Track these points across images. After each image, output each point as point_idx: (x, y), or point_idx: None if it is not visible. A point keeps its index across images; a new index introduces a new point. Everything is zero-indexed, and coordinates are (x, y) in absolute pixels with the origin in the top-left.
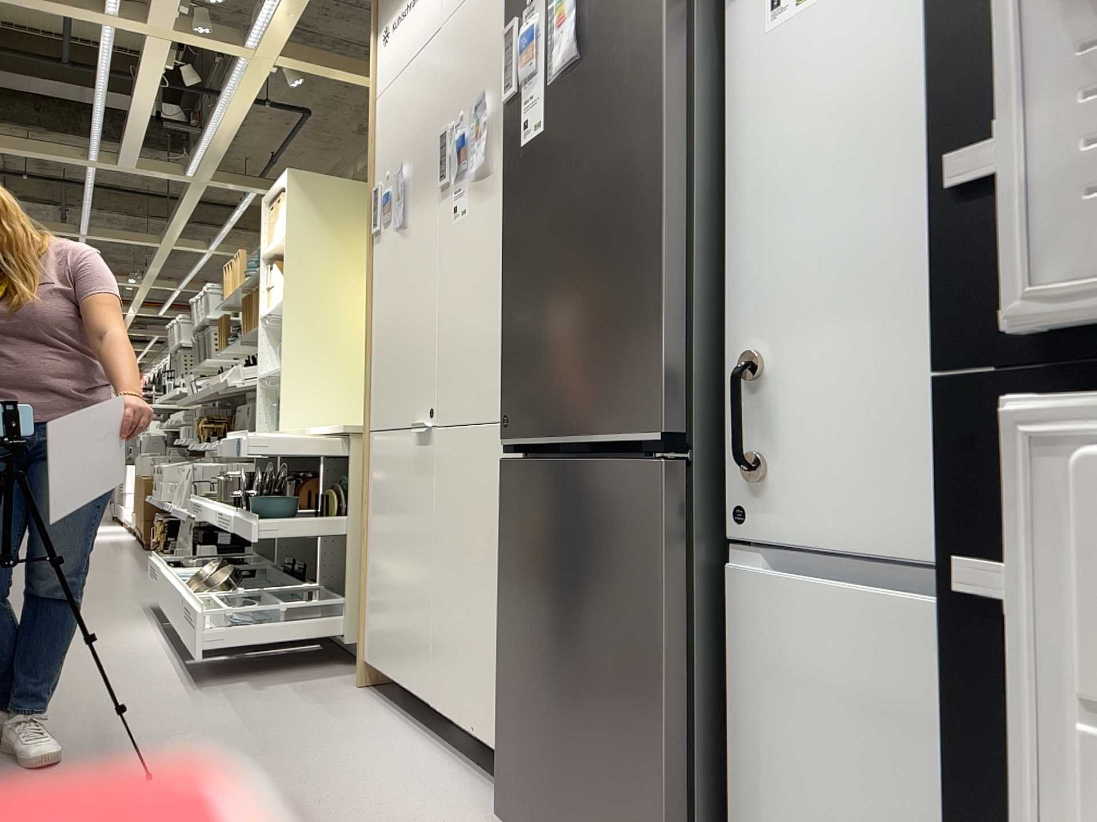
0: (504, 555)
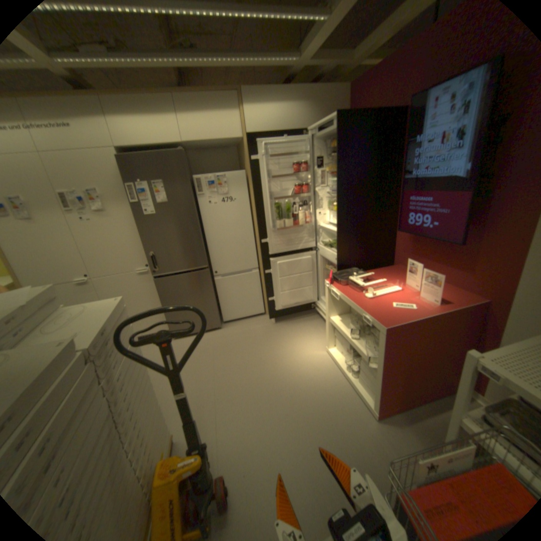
0: (162, 295)
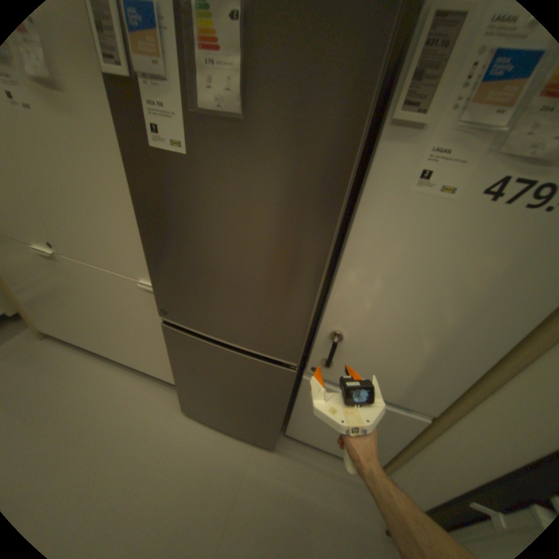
0: (173, 354)
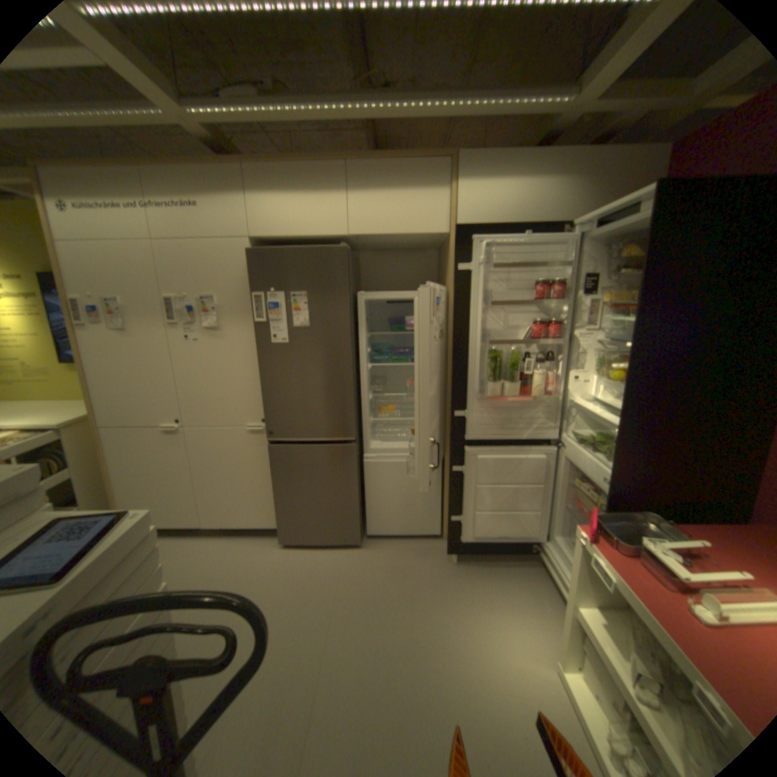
0: (275, 472)
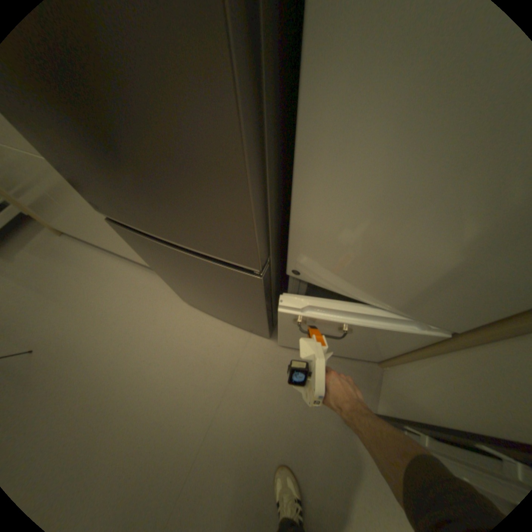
0: (140, 253)
